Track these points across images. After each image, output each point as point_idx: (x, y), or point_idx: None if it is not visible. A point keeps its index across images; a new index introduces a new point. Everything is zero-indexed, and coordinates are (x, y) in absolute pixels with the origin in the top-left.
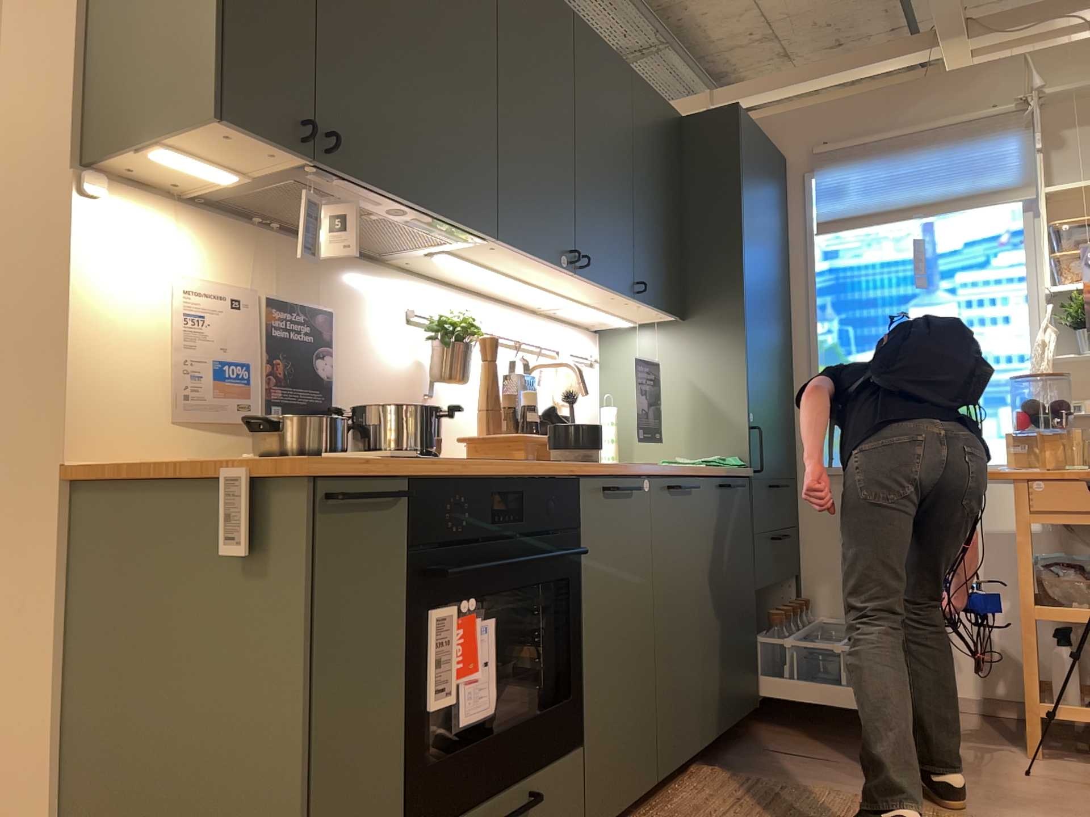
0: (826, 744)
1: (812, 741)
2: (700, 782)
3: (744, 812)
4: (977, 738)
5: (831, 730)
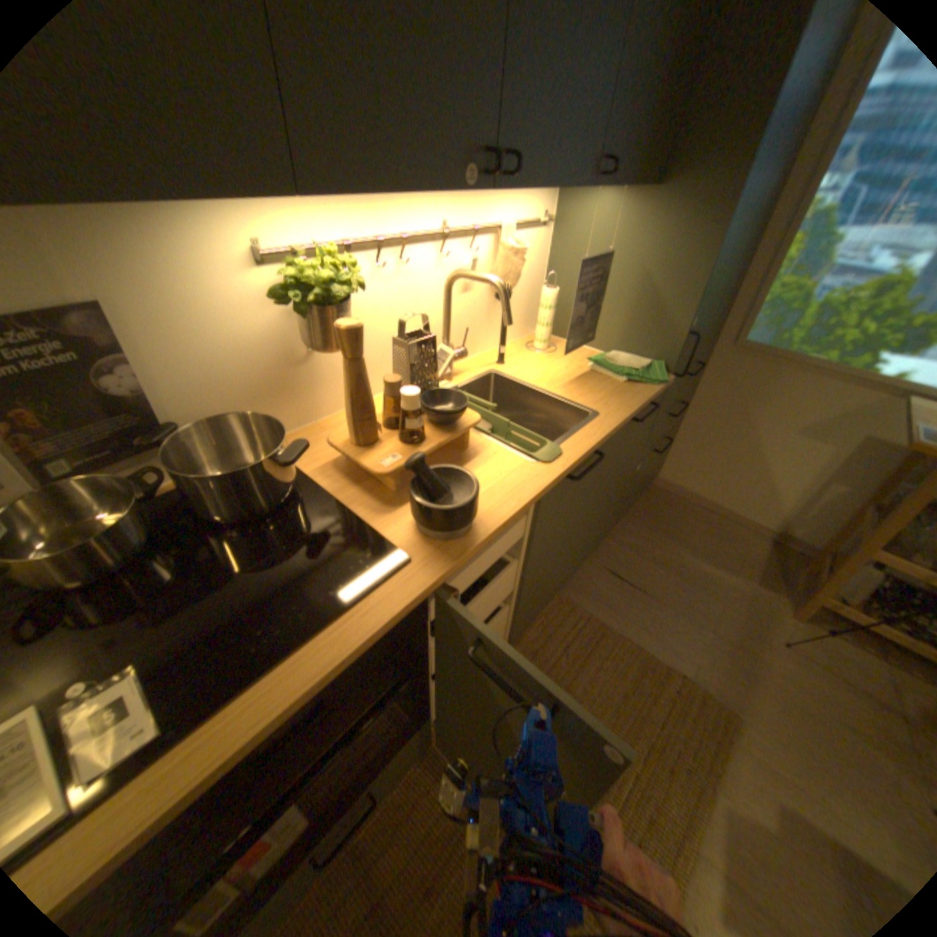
0: (649, 568)
1: (640, 561)
2: (547, 615)
3: (566, 667)
4: (761, 579)
5: (657, 548)
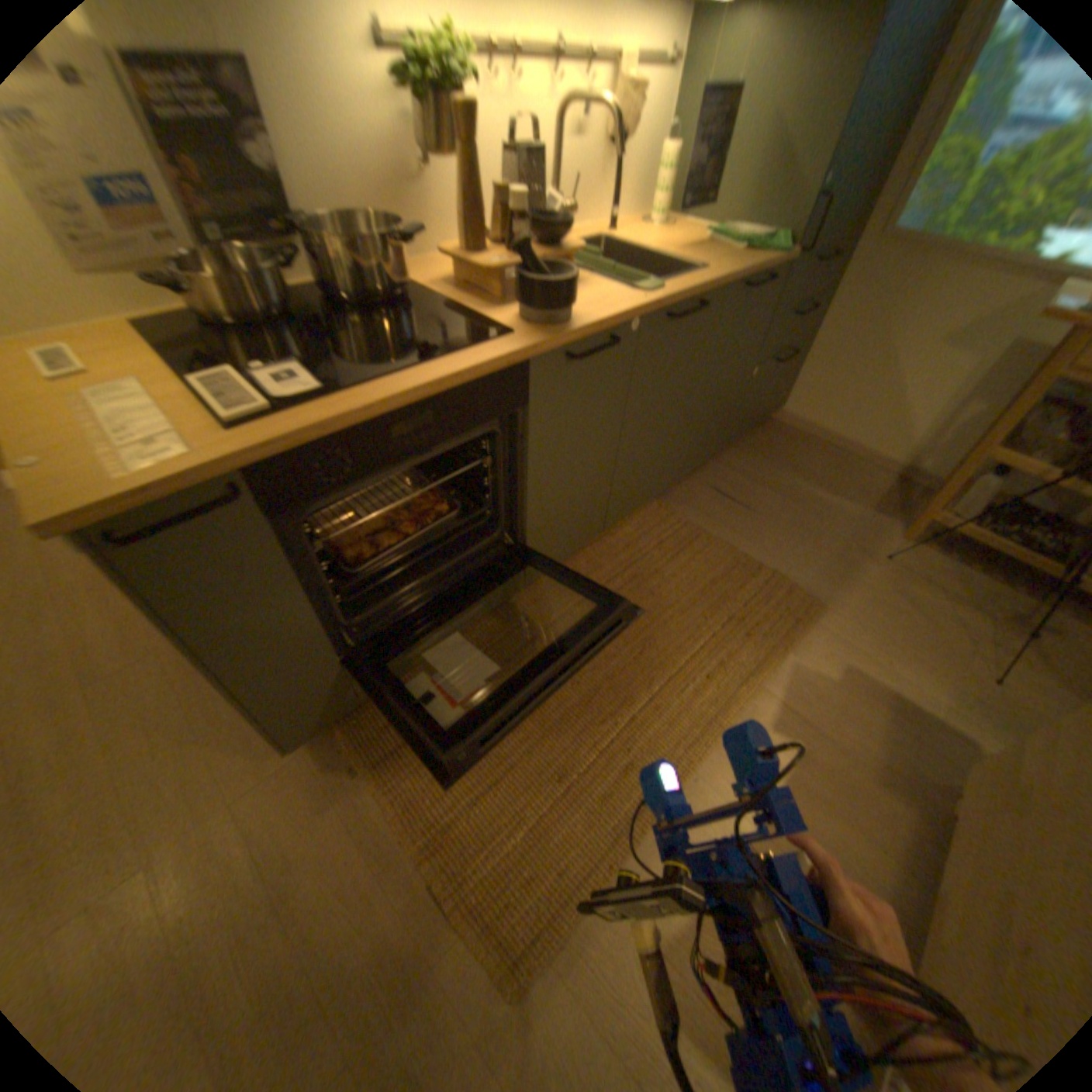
0: (756, 490)
1: (747, 484)
2: (643, 518)
3: (656, 557)
4: (875, 506)
5: (768, 474)
